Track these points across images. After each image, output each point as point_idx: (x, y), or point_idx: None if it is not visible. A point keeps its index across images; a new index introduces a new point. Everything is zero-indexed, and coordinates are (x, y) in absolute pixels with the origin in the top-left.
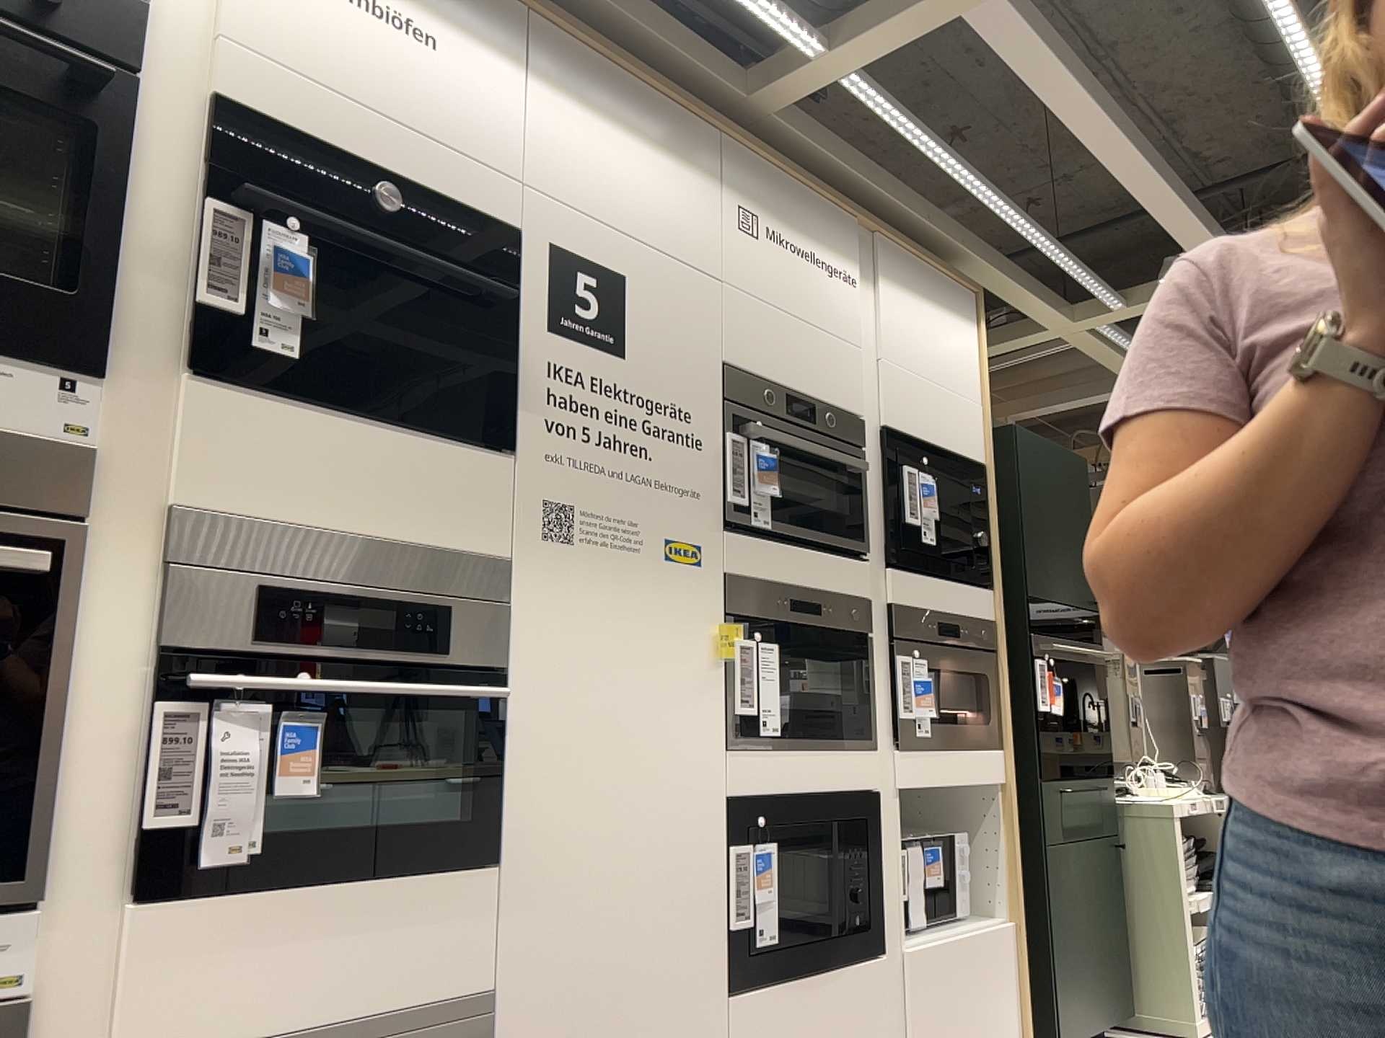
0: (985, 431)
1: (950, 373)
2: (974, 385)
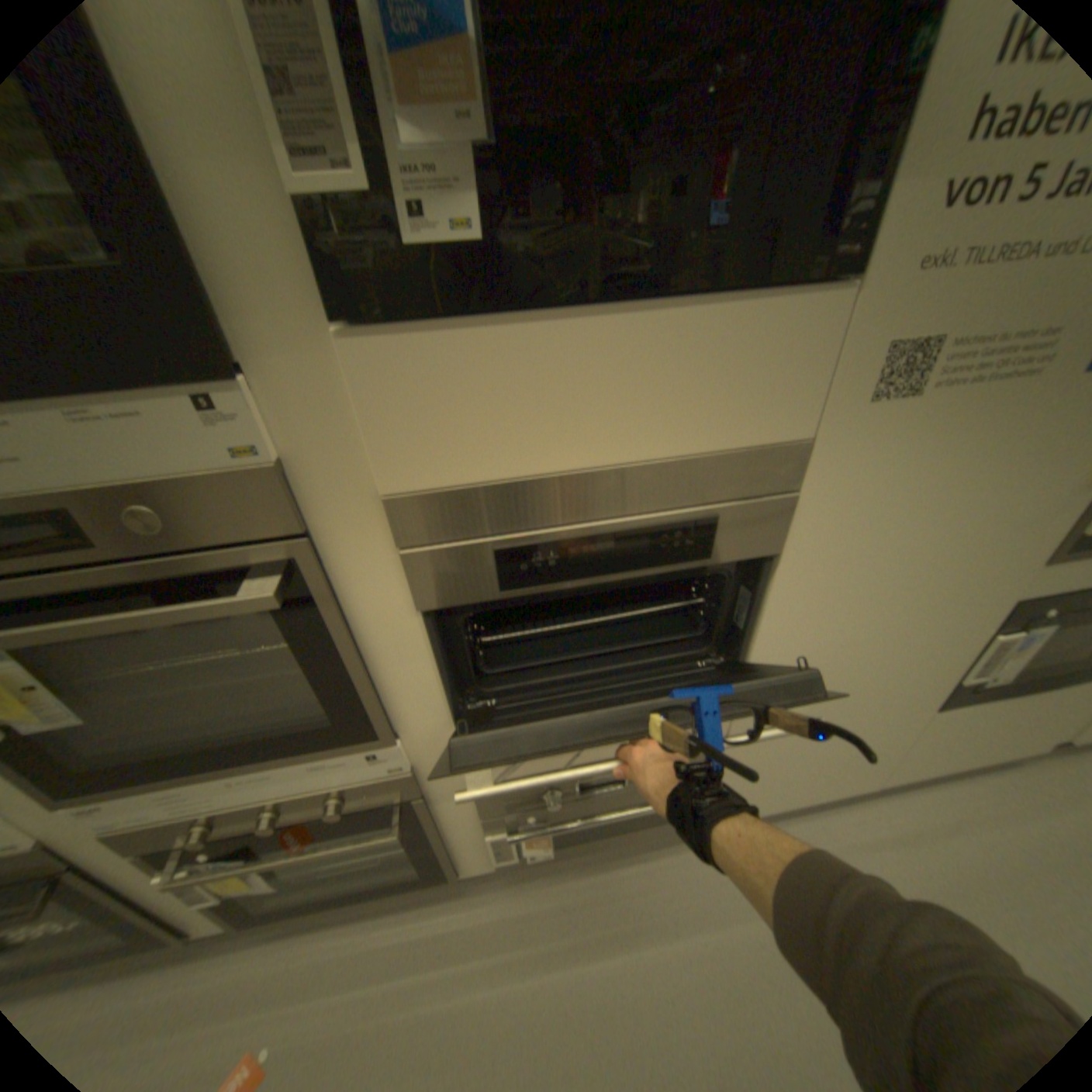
0: None
1: None
2: None
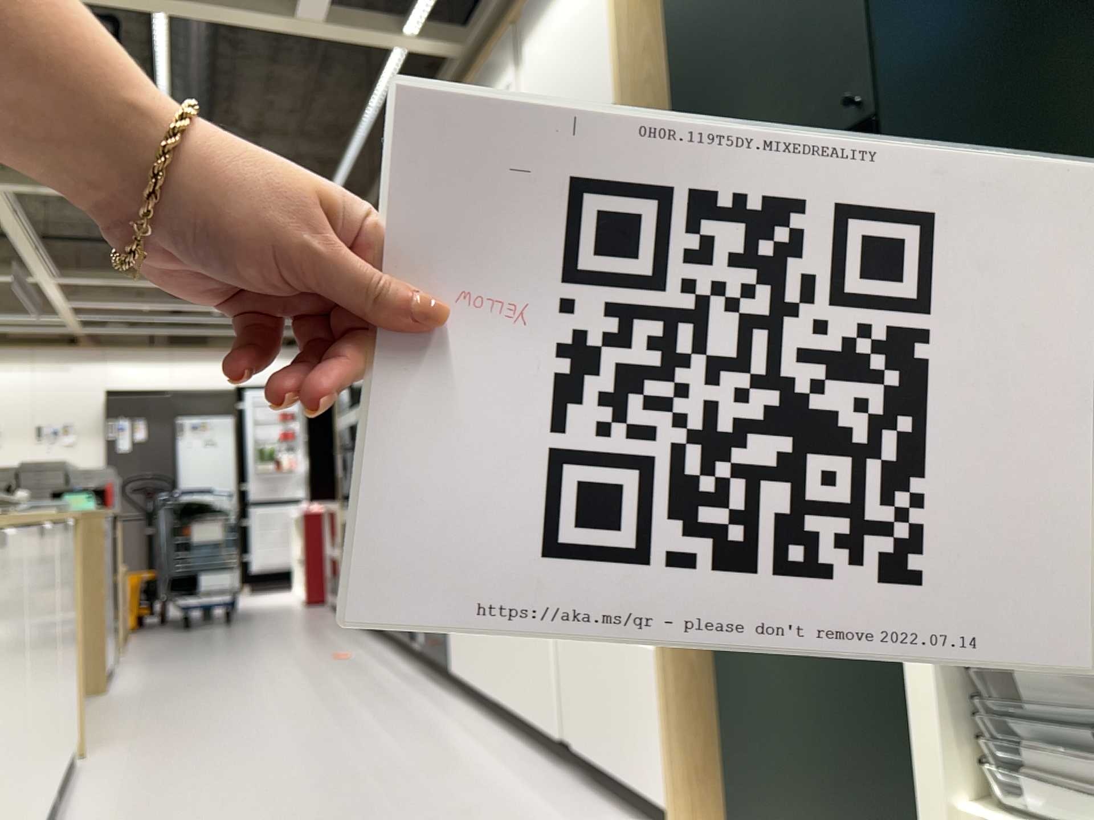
0: (617, 55)
1: (581, 39)
2: (608, 8)
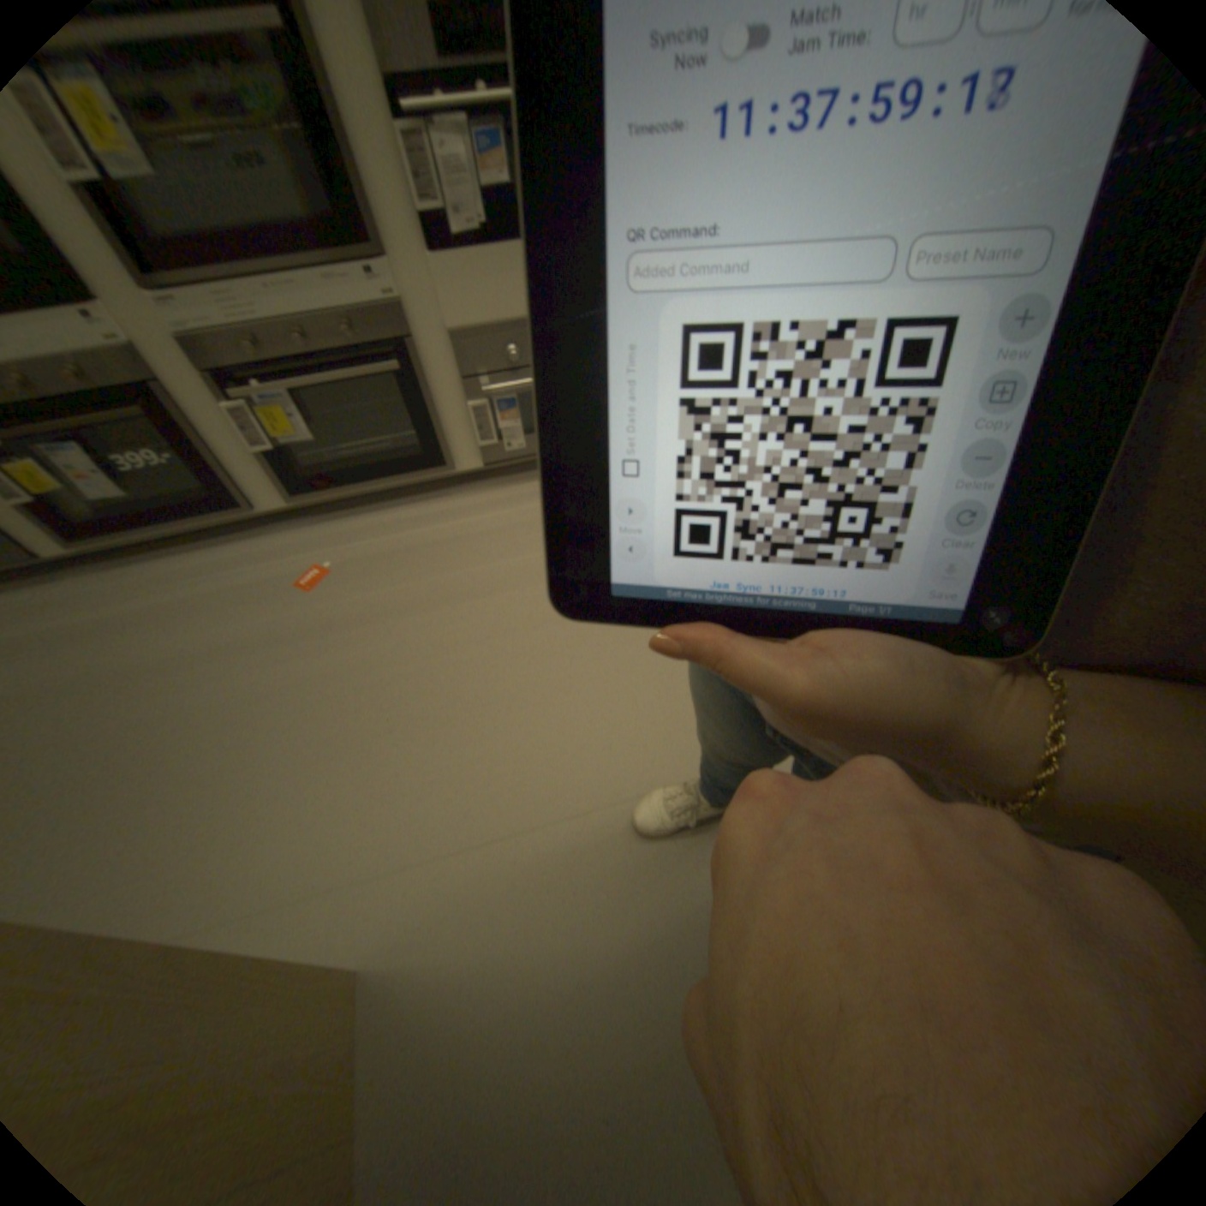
0: None
1: None
2: None
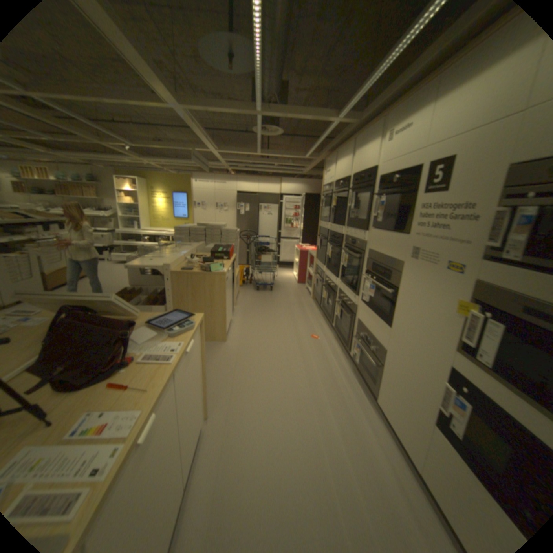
0: None
1: None
2: None
